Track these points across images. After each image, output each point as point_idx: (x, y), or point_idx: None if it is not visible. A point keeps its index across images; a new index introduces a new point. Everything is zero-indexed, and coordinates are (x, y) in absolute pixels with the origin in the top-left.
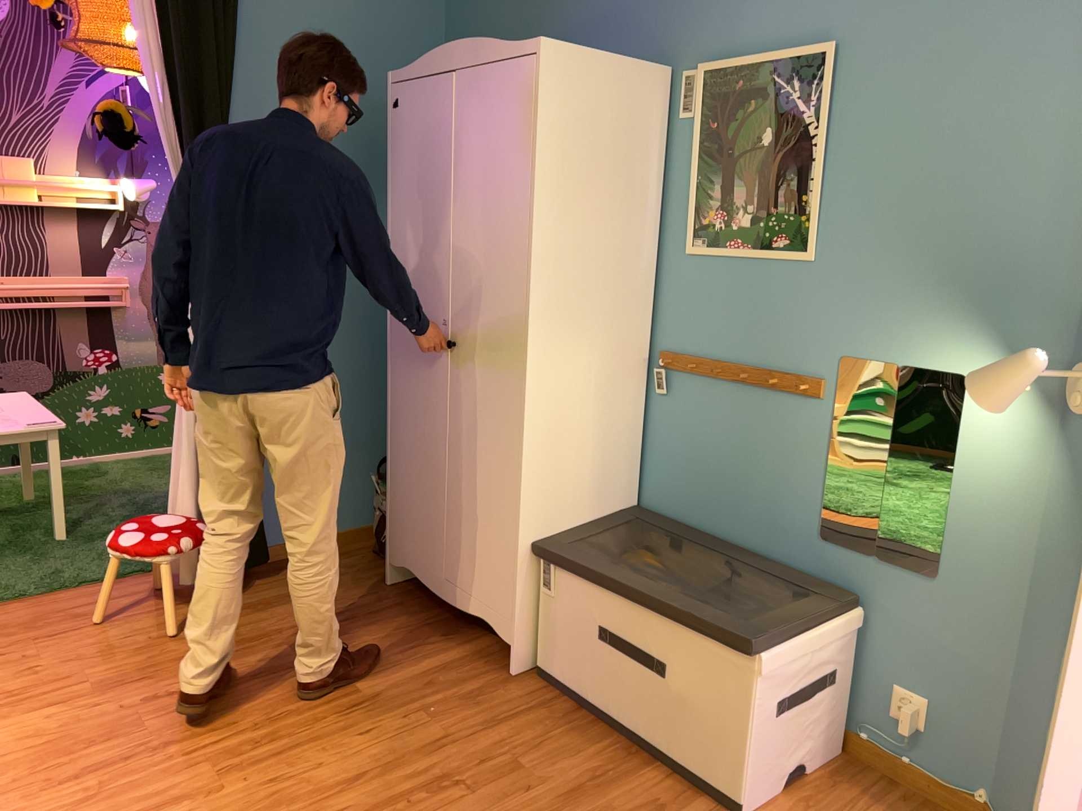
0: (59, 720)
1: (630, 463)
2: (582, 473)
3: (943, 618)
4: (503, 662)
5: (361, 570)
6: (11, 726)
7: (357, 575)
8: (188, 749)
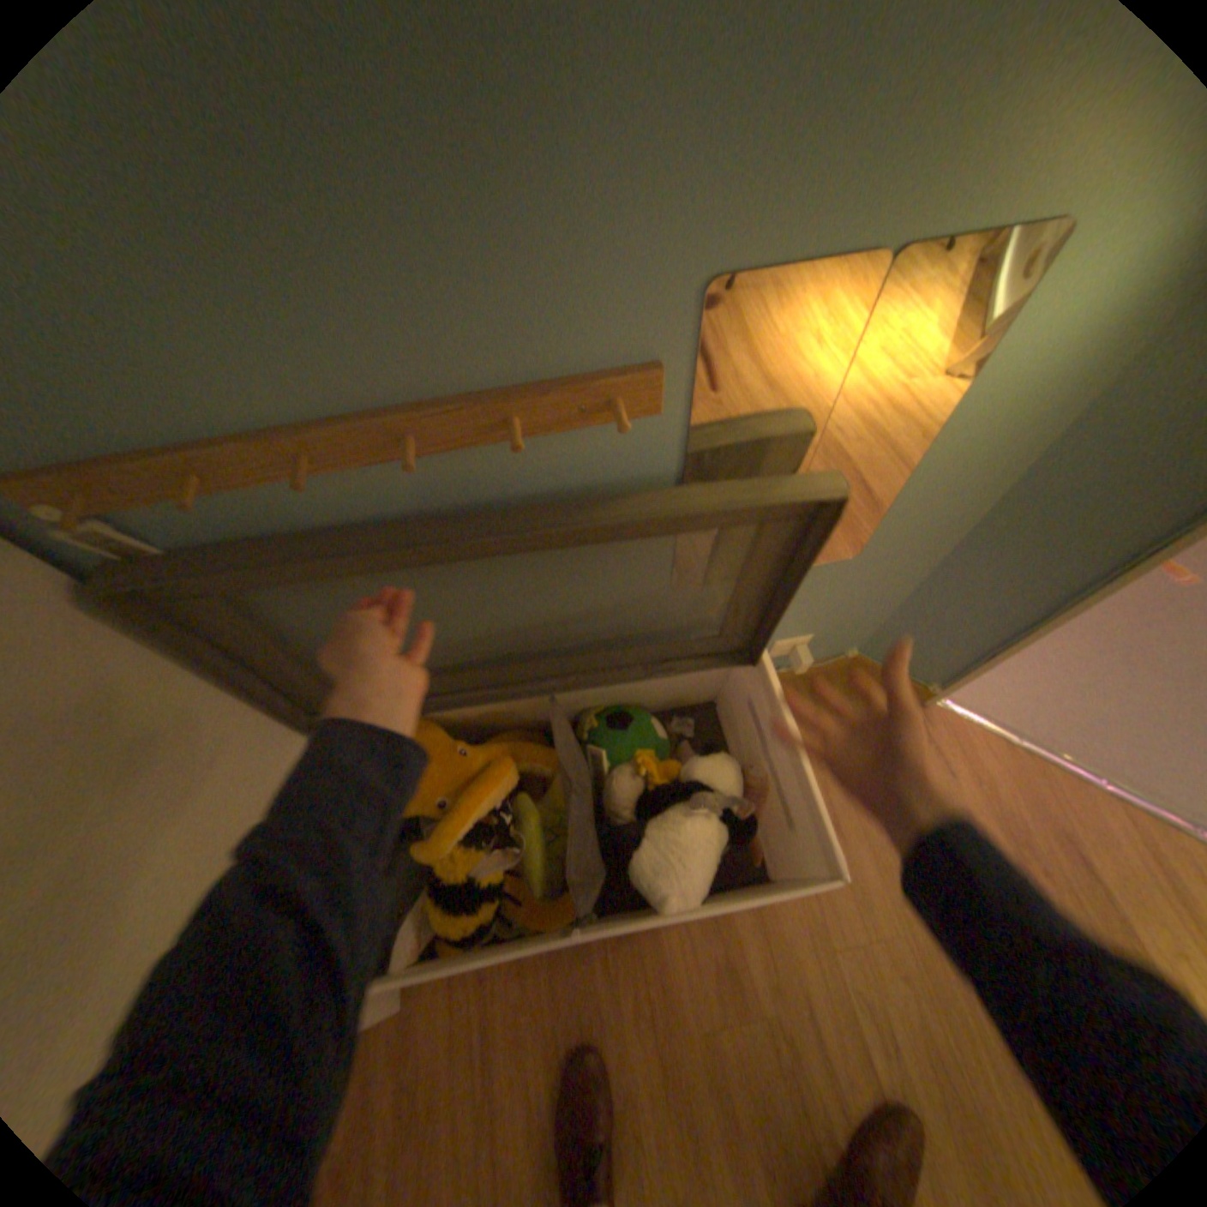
0: None
1: (228, 698)
2: (202, 865)
3: (850, 578)
4: None
5: None
6: None
7: None
8: None
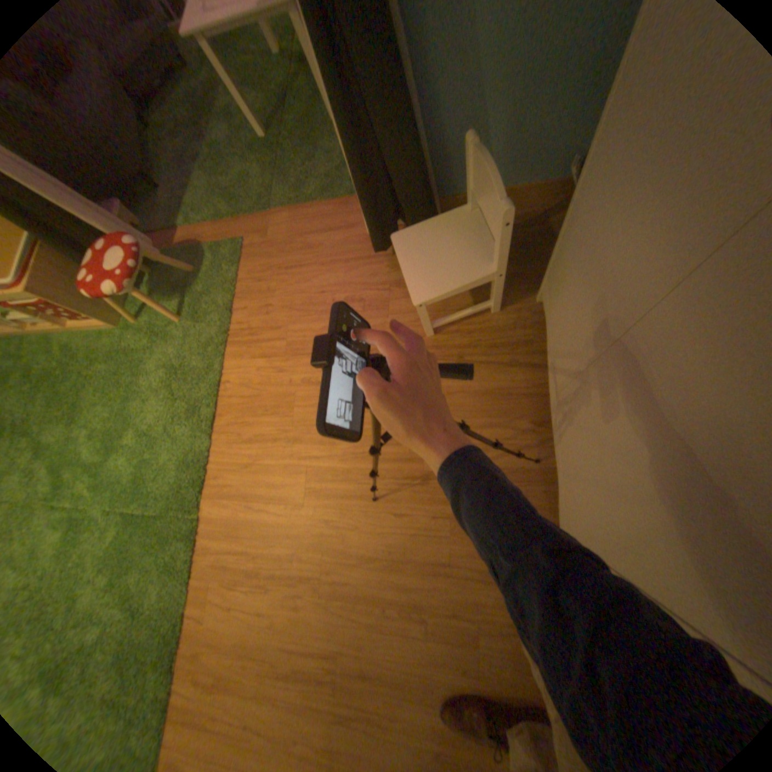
0: (260, 376)
1: None
2: None
3: None
4: (560, 507)
5: (529, 263)
6: (241, 368)
7: (520, 272)
8: (301, 455)
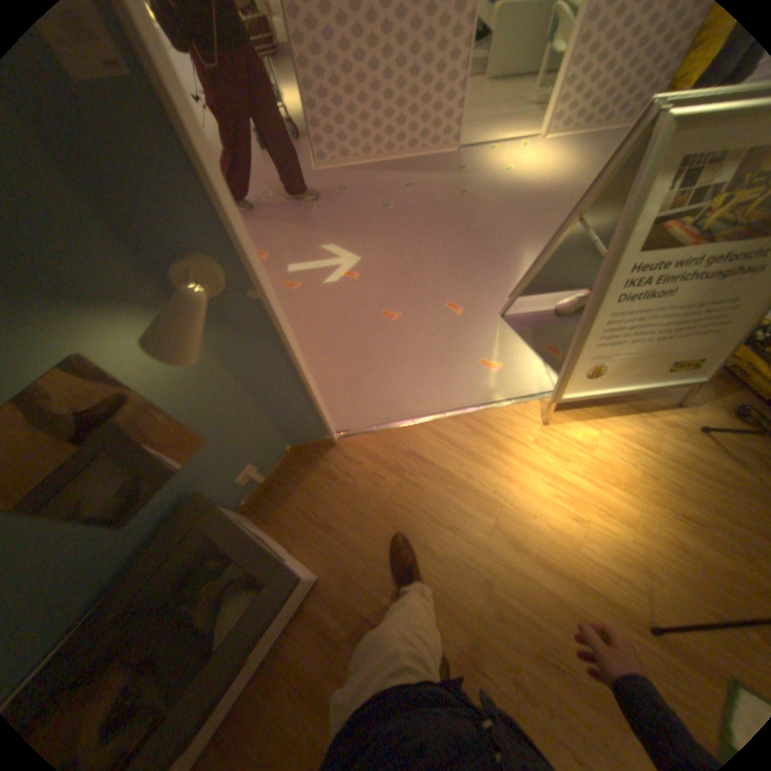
0: None
1: None
2: None
3: (223, 442)
4: None
5: None
6: None
7: None
8: None
